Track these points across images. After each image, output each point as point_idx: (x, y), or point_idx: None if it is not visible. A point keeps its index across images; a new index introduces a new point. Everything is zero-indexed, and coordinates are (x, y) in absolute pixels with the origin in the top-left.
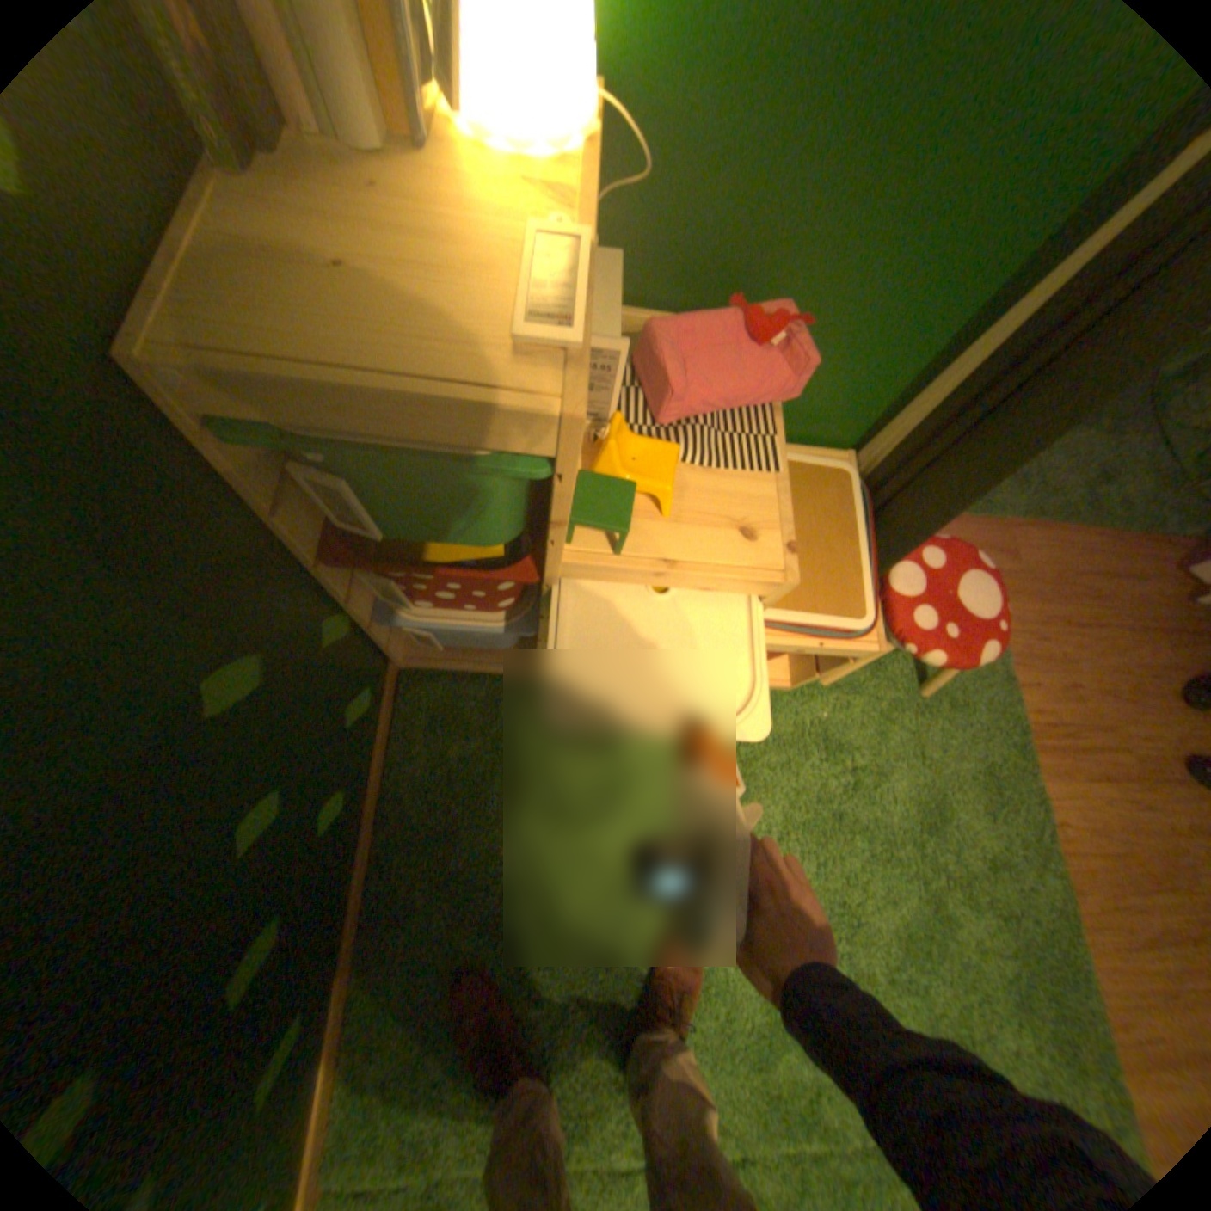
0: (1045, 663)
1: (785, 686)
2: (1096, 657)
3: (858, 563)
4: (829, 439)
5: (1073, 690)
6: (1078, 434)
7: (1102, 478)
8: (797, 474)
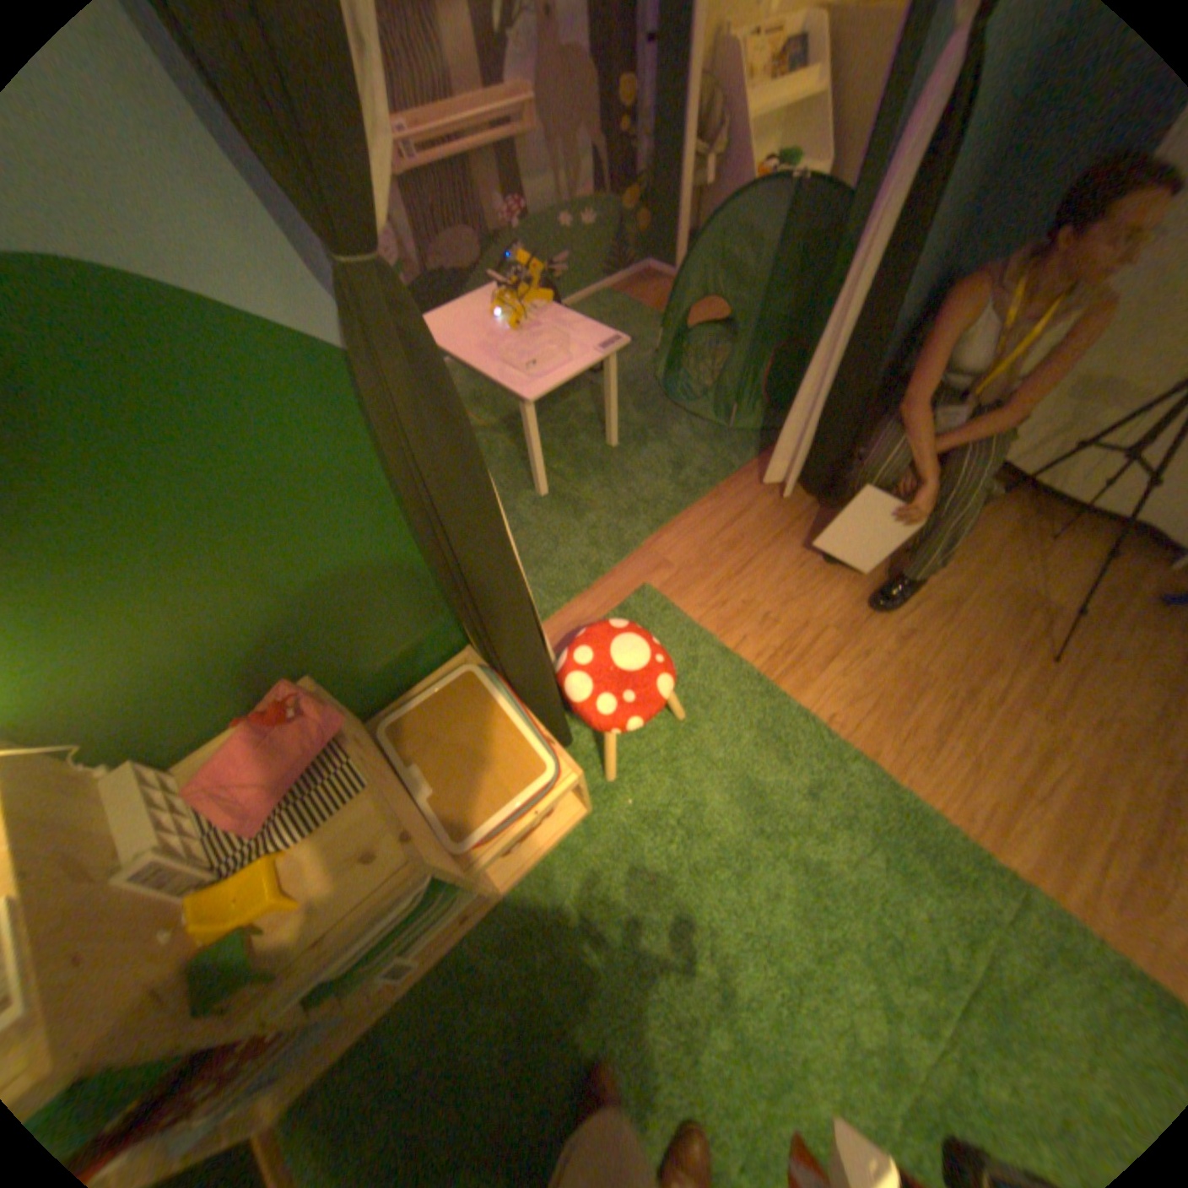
0: (736, 617)
1: (583, 812)
2: (760, 583)
3: (517, 730)
4: (444, 653)
5: (765, 618)
6: (641, 451)
7: (675, 466)
8: (434, 704)
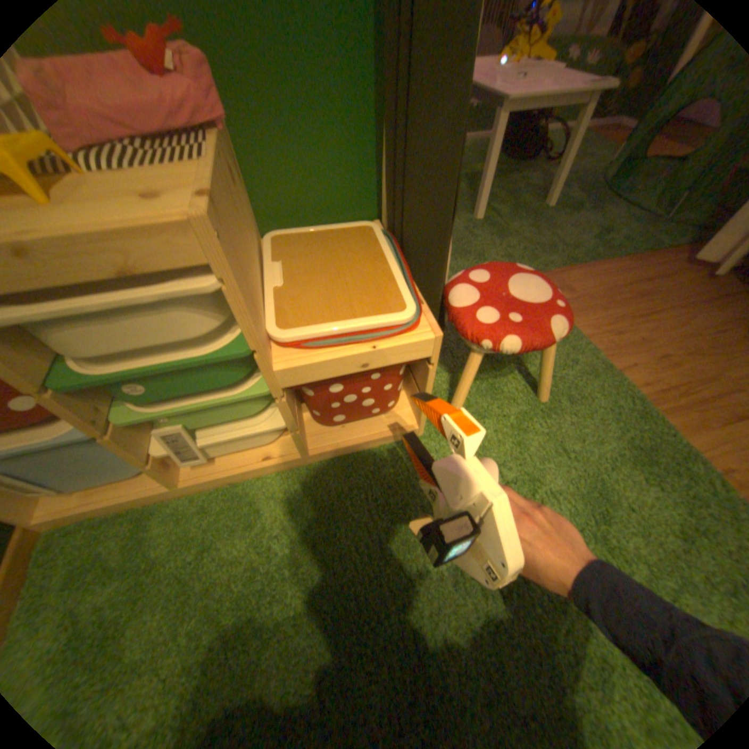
0: (630, 347)
1: (414, 428)
2: (667, 331)
3: (391, 275)
4: (355, 217)
5: (664, 359)
6: (574, 215)
7: (603, 231)
8: (325, 236)
